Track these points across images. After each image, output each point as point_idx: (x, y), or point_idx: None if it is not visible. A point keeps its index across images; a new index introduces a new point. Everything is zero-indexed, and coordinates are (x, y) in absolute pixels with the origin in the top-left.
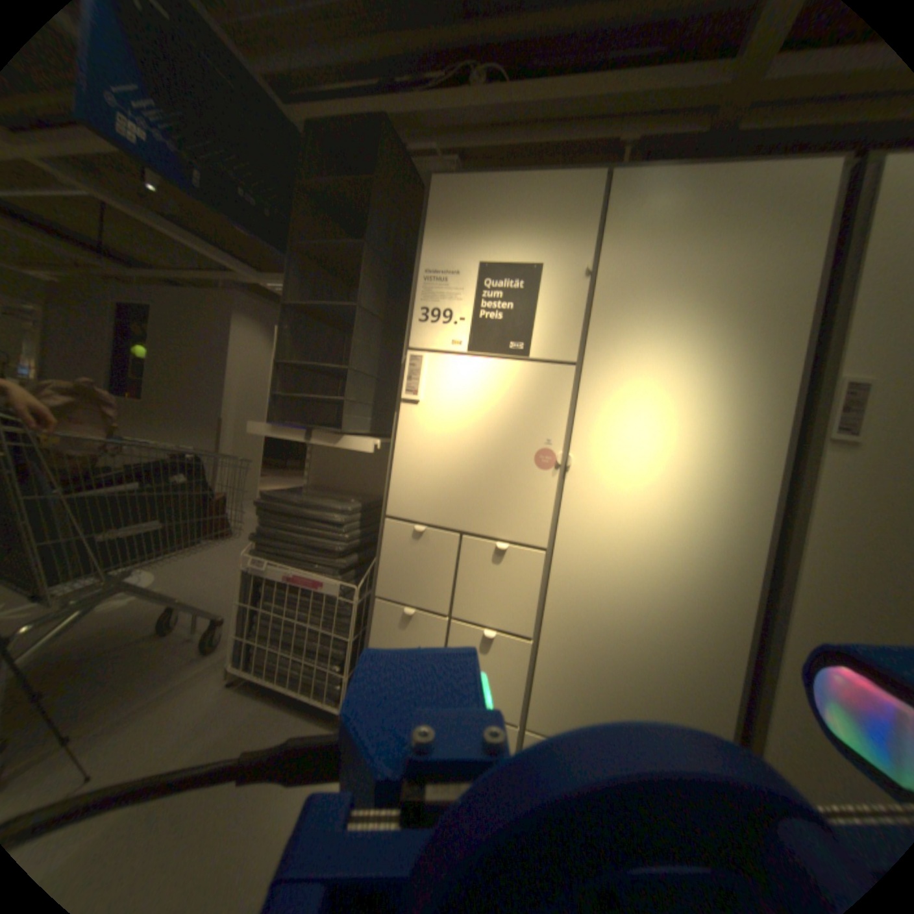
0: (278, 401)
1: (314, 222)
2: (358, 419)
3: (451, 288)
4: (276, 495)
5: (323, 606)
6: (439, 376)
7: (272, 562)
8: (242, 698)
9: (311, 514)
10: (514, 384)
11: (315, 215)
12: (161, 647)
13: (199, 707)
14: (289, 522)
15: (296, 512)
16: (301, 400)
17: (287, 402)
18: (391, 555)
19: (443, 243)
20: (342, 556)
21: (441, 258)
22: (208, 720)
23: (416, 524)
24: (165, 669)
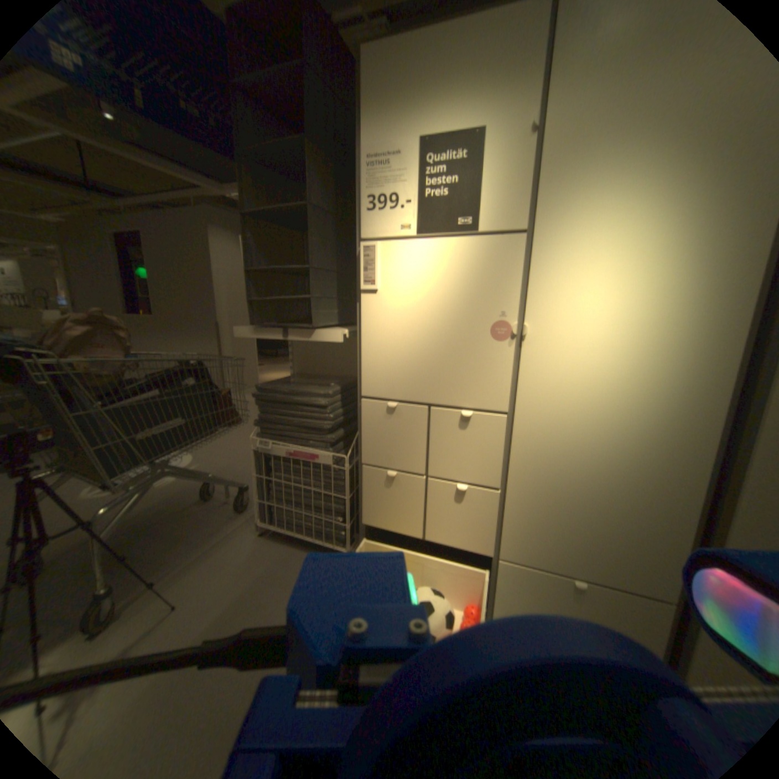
0: (255, 305)
1: (256, 123)
2: (326, 312)
3: (394, 170)
4: (269, 386)
5: (322, 472)
6: (393, 263)
7: (275, 441)
8: (273, 543)
9: (300, 400)
10: (466, 261)
11: (256, 115)
12: (207, 509)
13: (242, 551)
14: (283, 408)
15: (287, 399)
16: (275, 301)
17: (263, 305)
18: (370, 429)
19: (381, 122)
20: (331, 432)
21: (381, 139)
22: (250, 561)
23: (388, 400)
24: (212, 526)
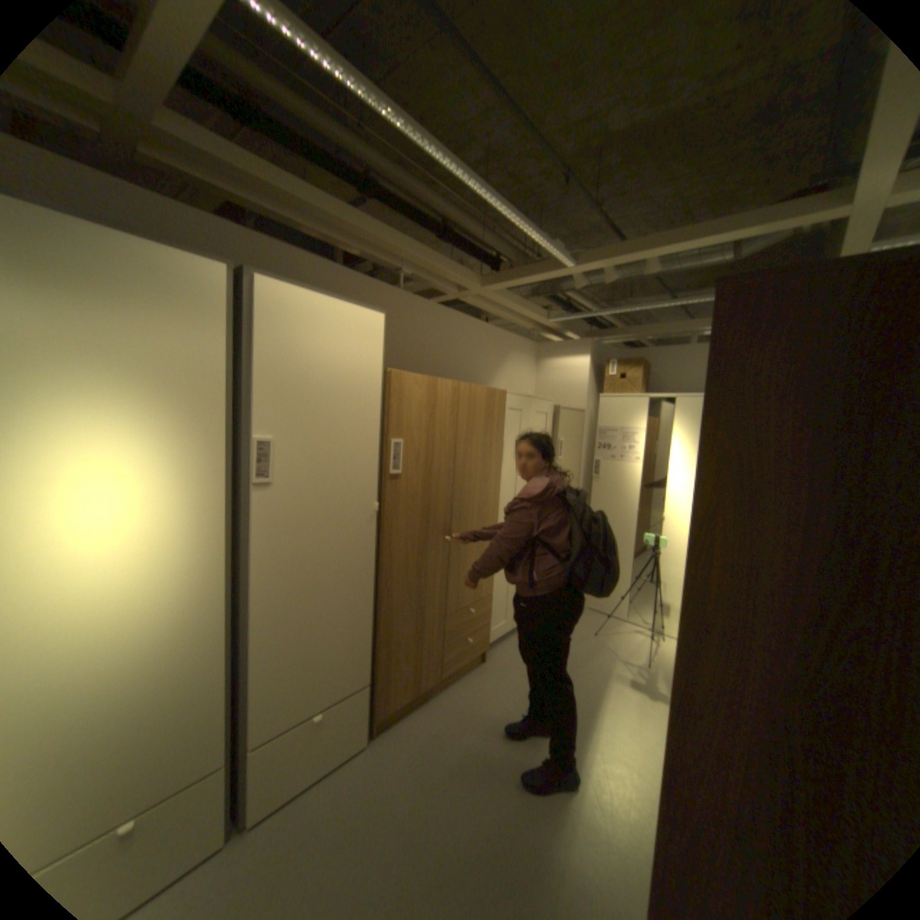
0: None
1: None
2: None
3: None
4: None
5: None
6: None
7: None
8: None
9: None
10: None
11: None
12: None
13: None
14: None
15: None
16: None
17: None
18: None
19: None
20: None
21: None
22: None
23: None
24: None
